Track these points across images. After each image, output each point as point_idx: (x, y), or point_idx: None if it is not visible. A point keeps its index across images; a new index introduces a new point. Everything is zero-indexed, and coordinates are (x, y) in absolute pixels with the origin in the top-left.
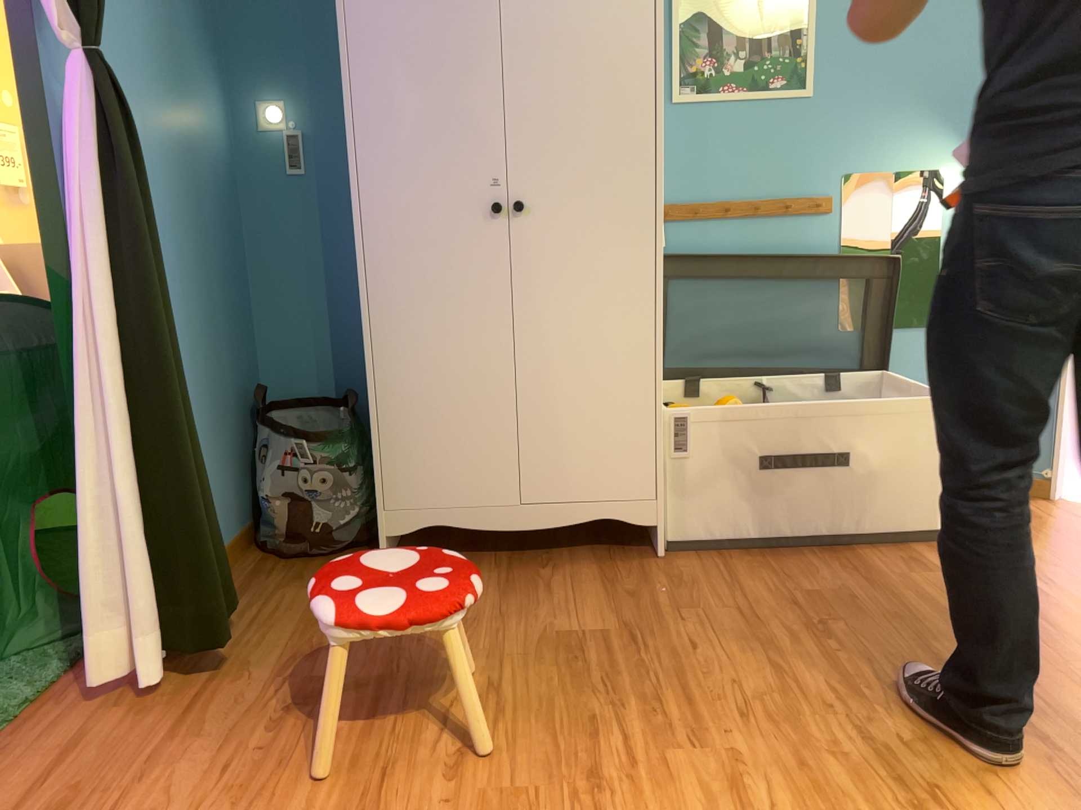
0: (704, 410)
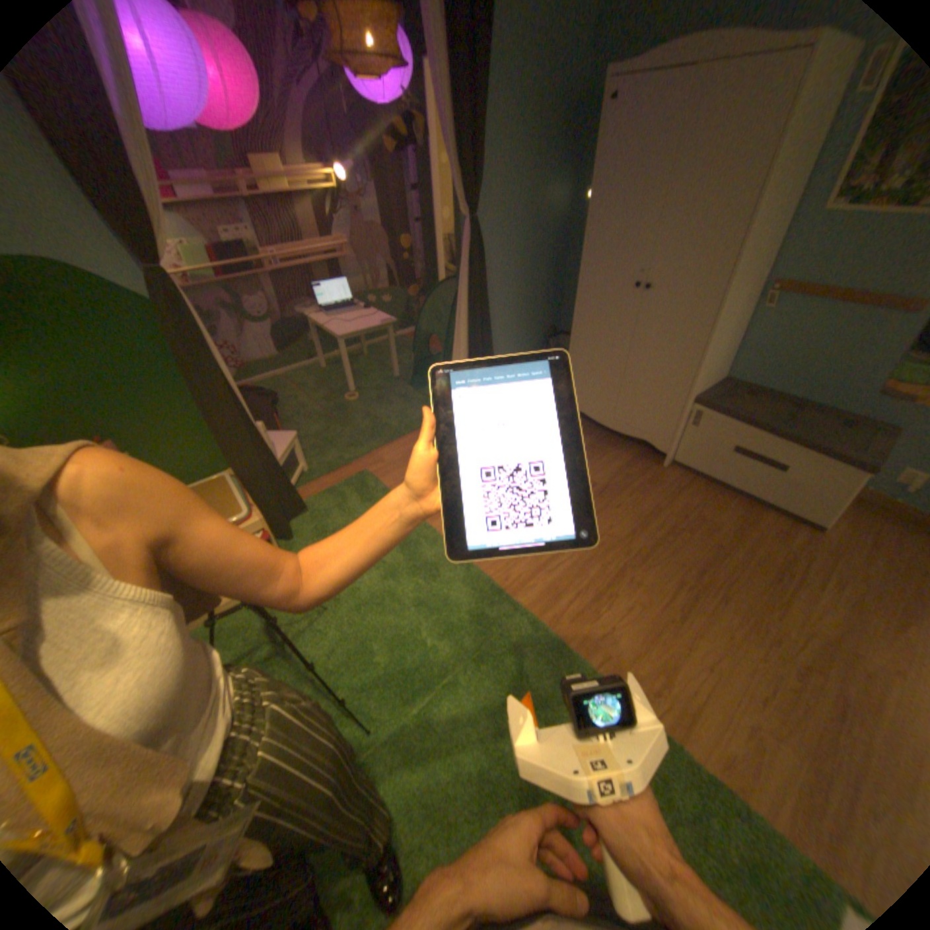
0: (716, 415)
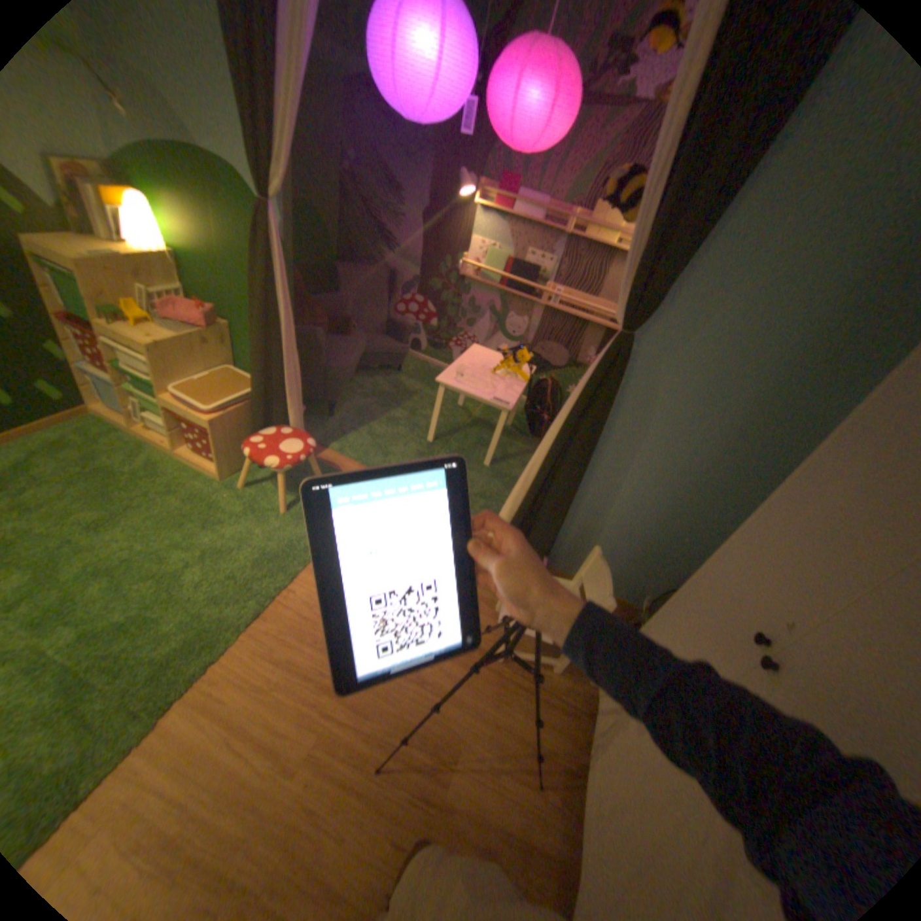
0: None
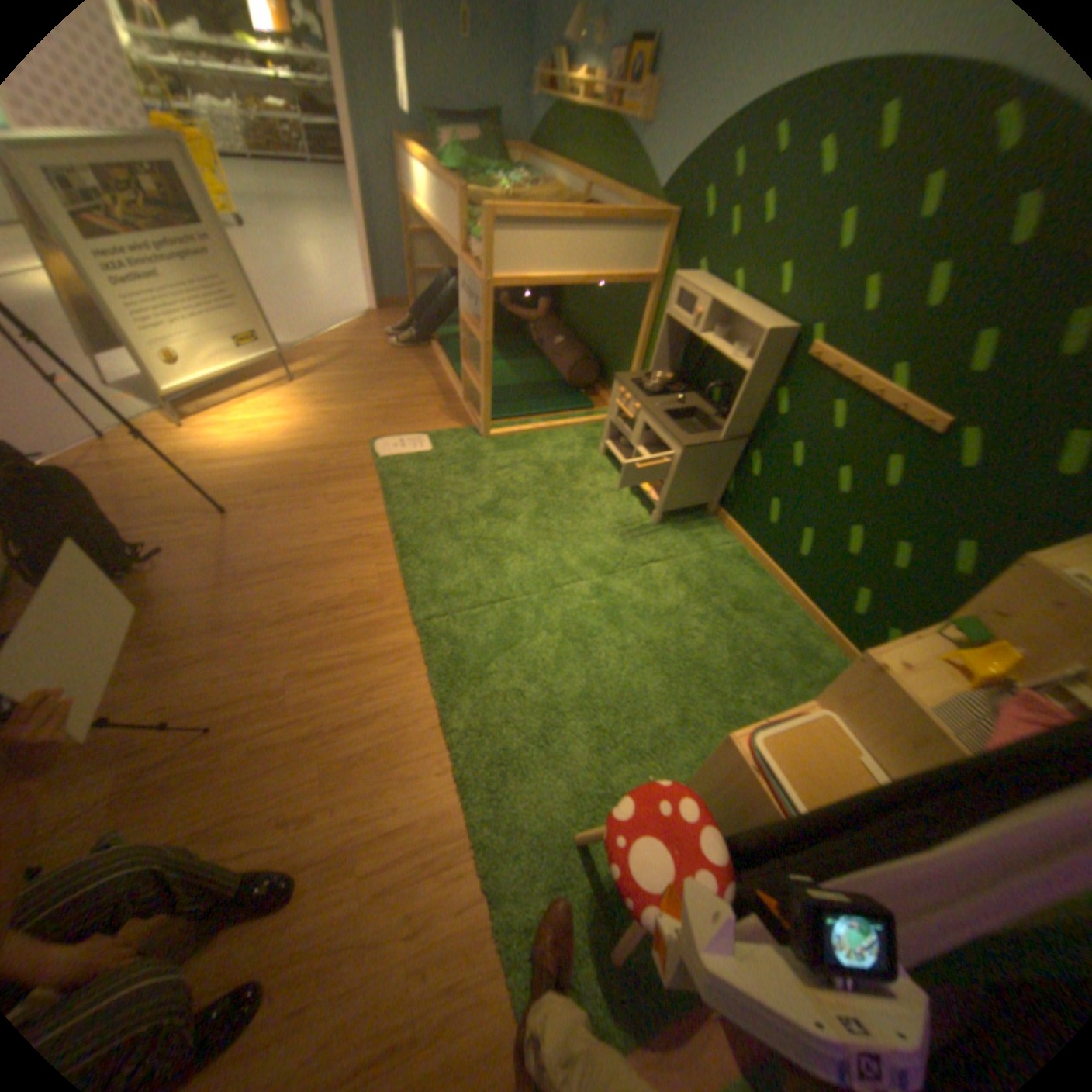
0: None
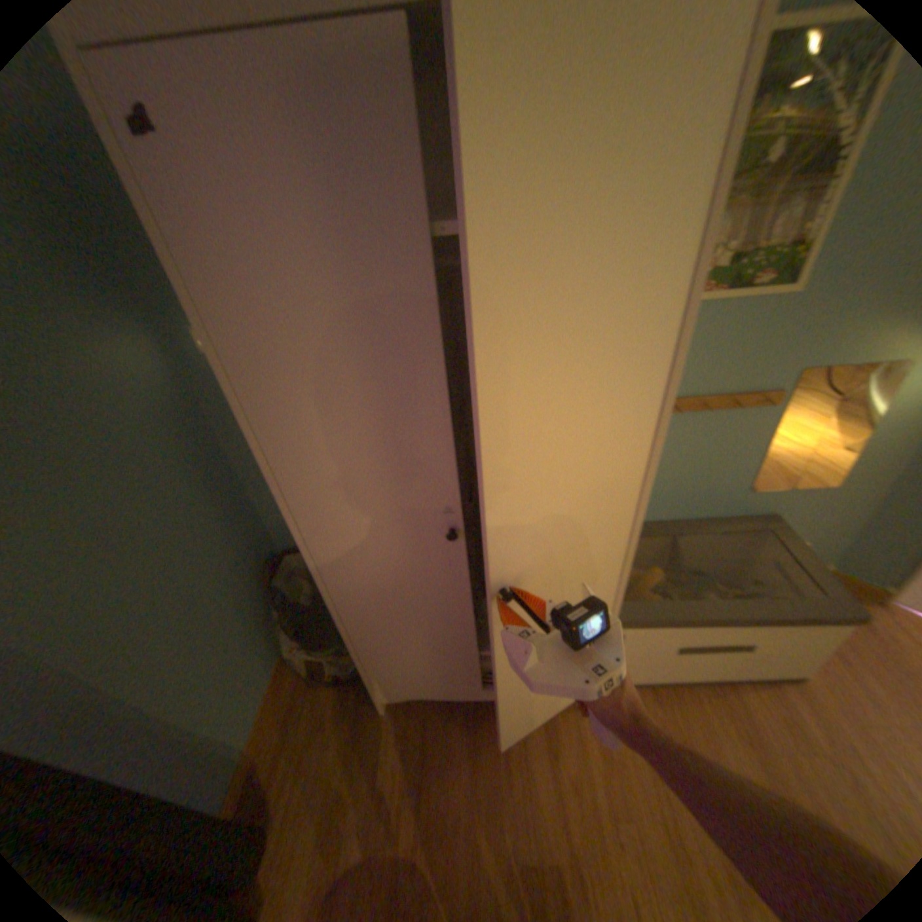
0: (649, 633)
